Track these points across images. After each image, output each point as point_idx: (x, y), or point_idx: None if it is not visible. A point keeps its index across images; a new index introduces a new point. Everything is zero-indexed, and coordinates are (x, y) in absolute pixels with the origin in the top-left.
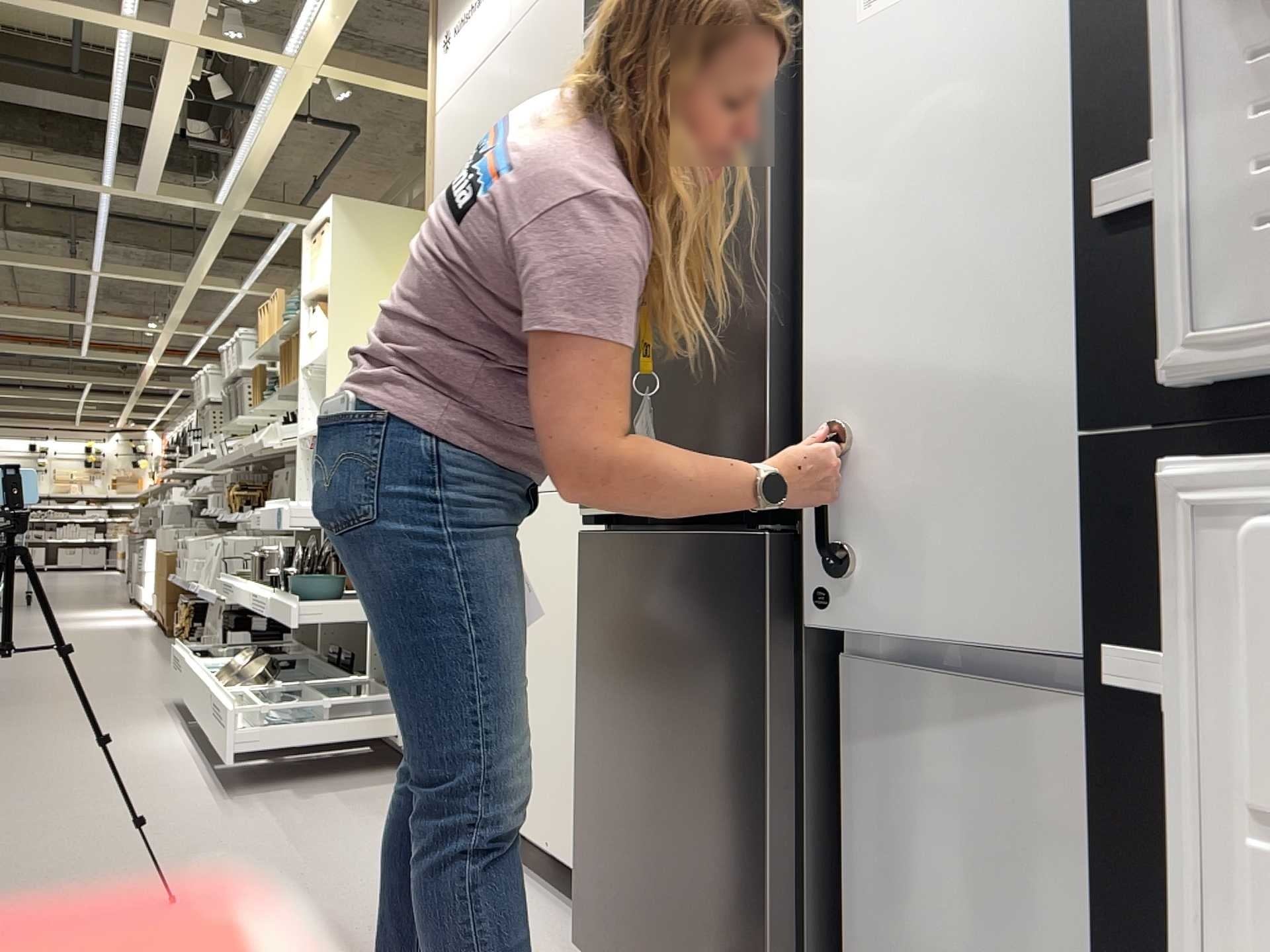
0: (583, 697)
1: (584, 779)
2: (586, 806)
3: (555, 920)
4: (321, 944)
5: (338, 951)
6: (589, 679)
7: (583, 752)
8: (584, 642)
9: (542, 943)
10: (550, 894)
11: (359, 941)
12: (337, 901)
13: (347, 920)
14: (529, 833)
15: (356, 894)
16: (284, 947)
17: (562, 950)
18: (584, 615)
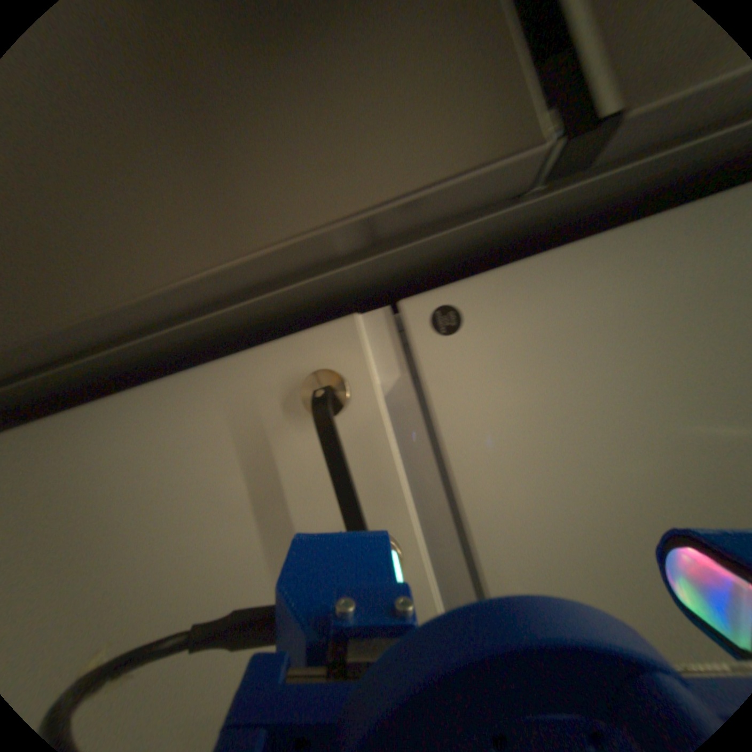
0: None
1: None
2: None
3: None
4: None
5: None
6: None
7: None
8: None
9: None
10: None
11: None
12: None
13: None
14: None
15: None
16: None
17: None
18: None
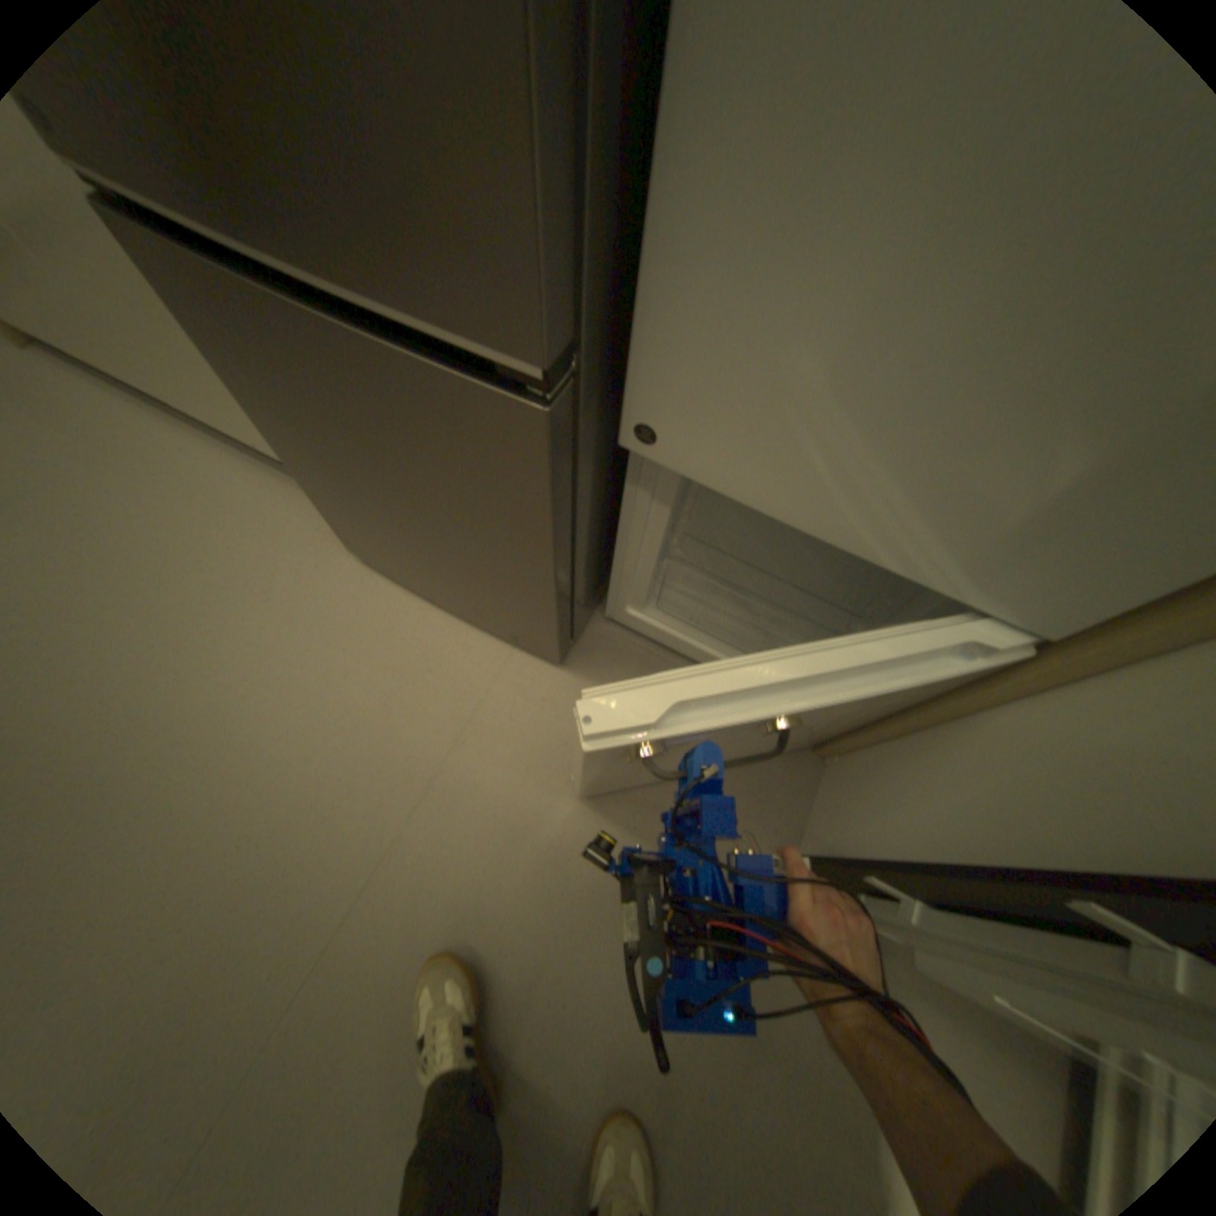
0: (251, 409)
1: (296, 468)
2: (309, 482)
3: (300, 500)
4: (122, 615)
5: (145, 617)
6: (252, 400)
7: (282, 451)
8: (213, 356)
9: (309, 535)
10: (273, 466)
11: (154, 597)
12: (85, 553)
13: (119, 575)
14: (219, 426)
15: (94, 535)
16: (90, 634)
17: (329, 536)
18: (190, 325)
